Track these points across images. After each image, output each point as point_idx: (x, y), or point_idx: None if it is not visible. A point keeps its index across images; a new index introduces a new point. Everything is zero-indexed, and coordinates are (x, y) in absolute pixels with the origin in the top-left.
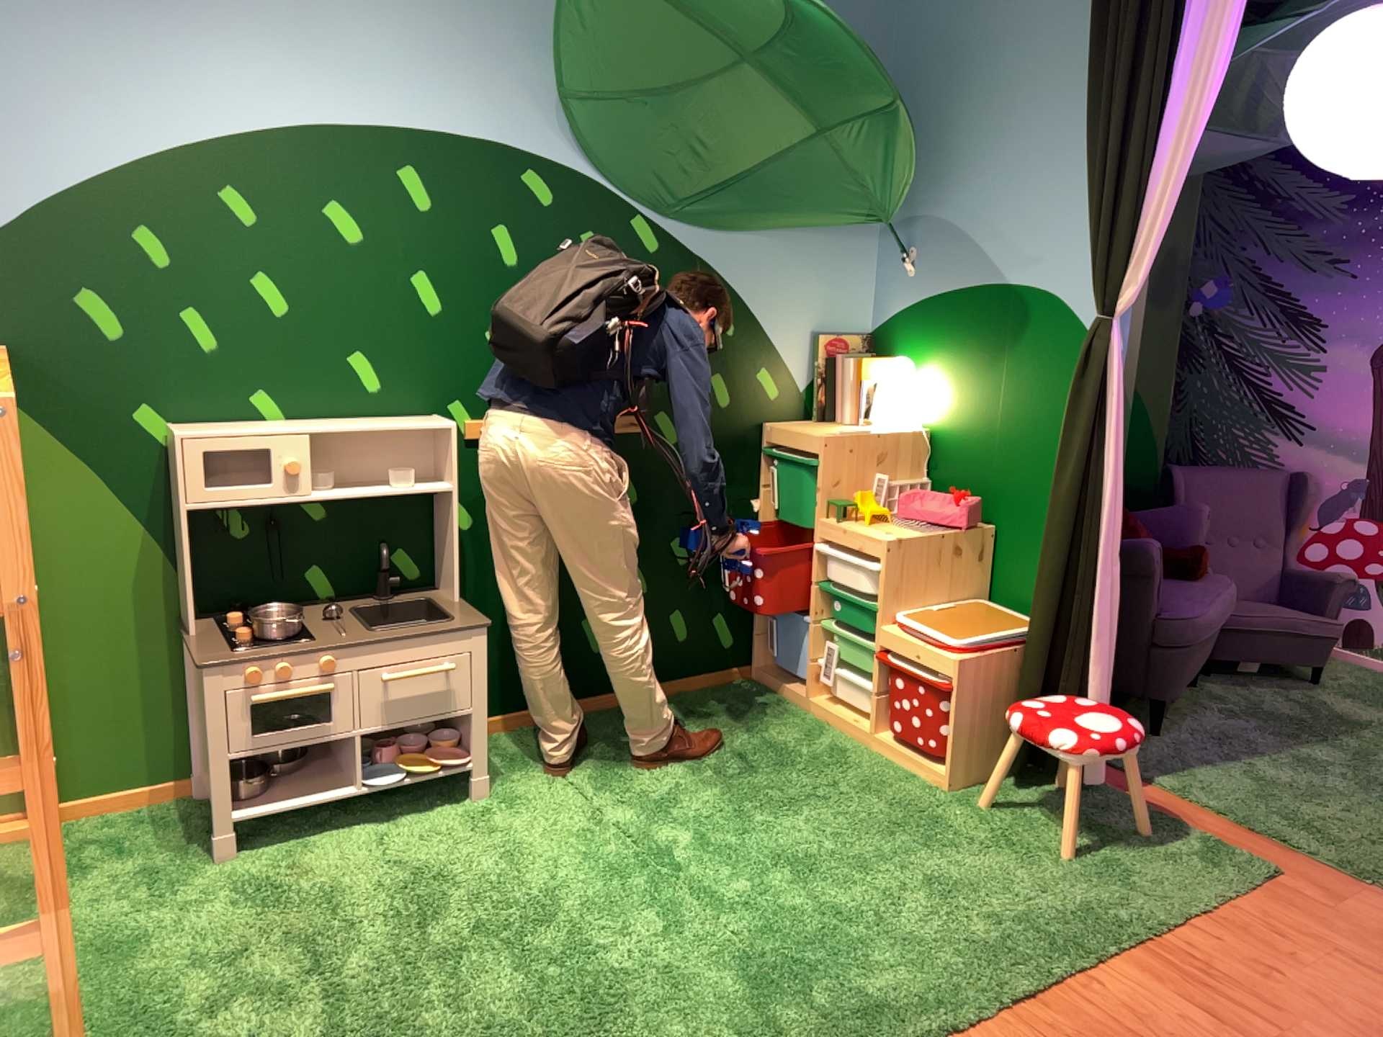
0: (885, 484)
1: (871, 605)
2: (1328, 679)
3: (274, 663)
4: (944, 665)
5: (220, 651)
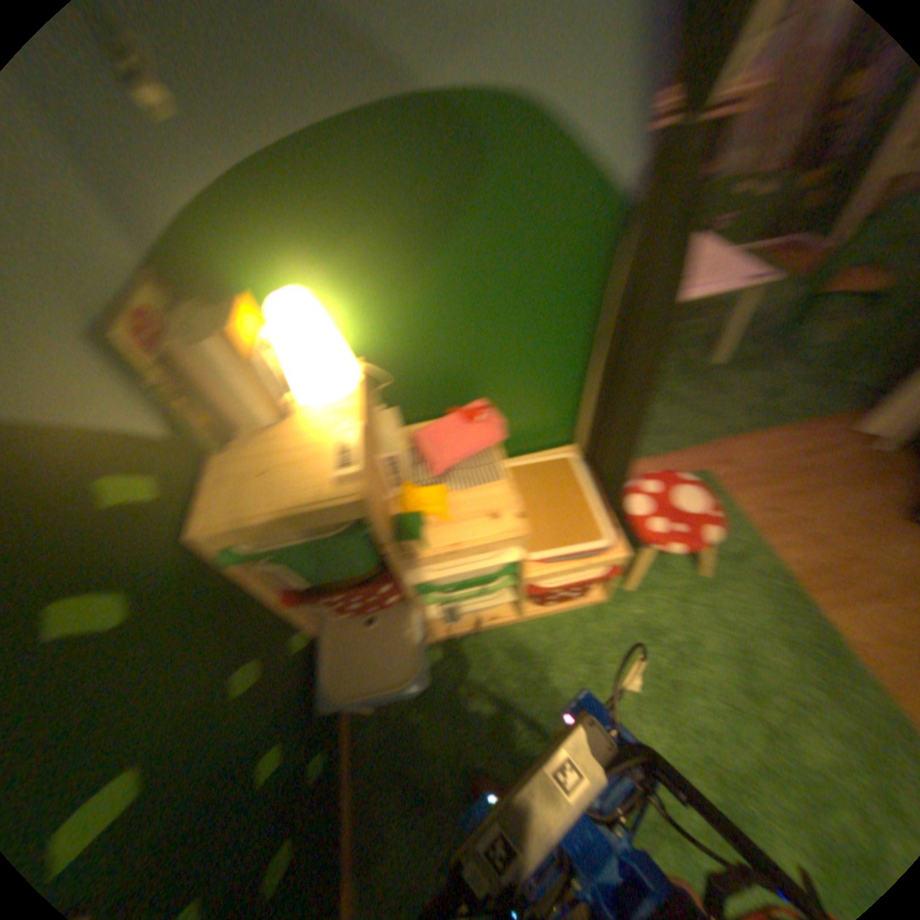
0: (405, 451)
1: (511, 566)
2: None
3: None
4: (620, 559)
5: None
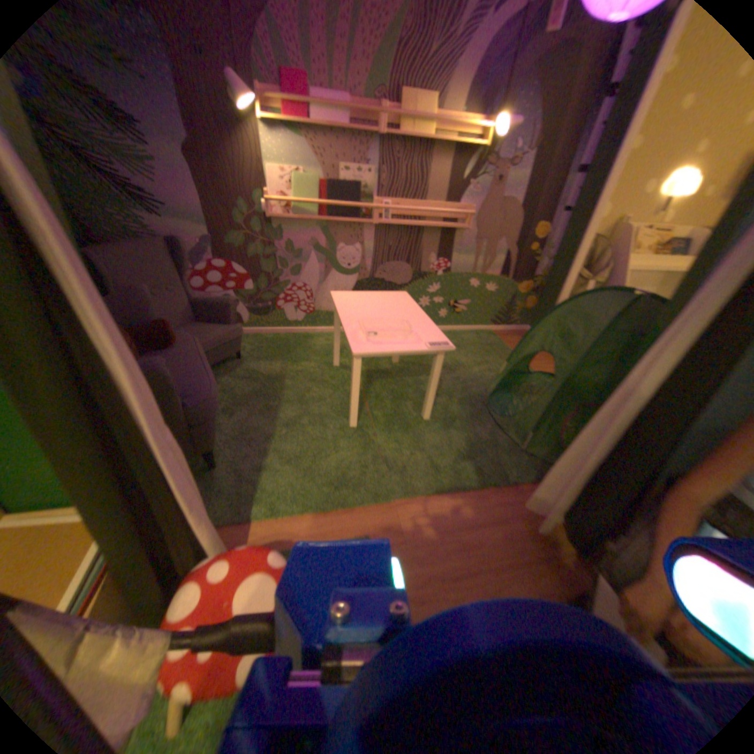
0: None
1: None
2: (245, 349)
3: None
4: None
5: None
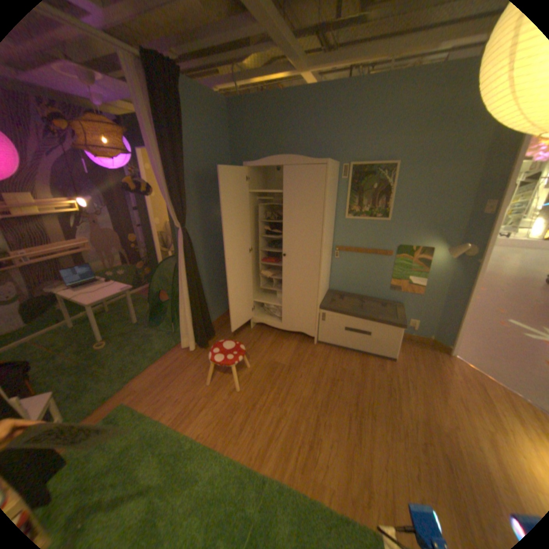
0: None
1: None
2: None
3: None
4: None
5: None
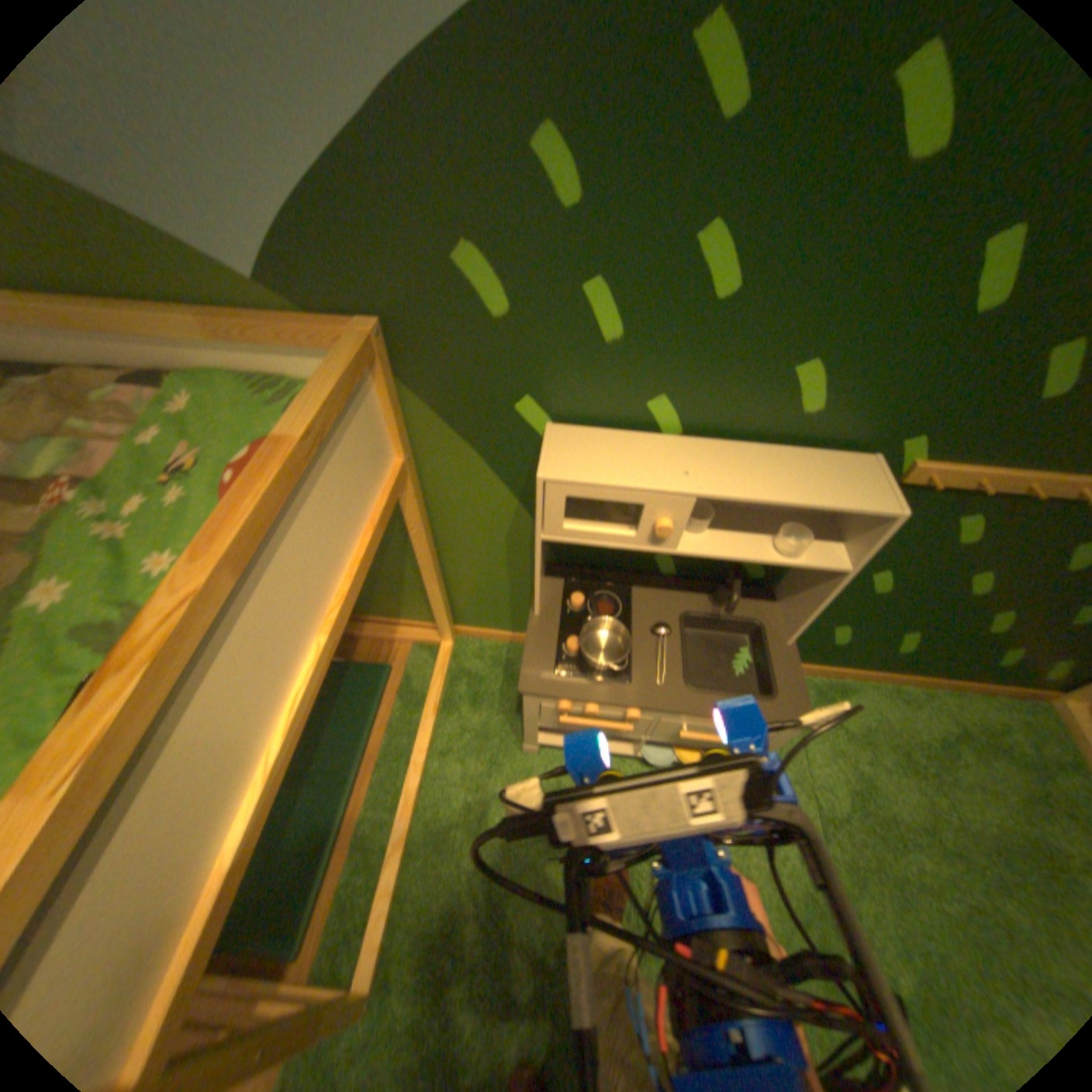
0: None
1: None
2: None
3: (576, 703)
4: None
5: (535, 670)
